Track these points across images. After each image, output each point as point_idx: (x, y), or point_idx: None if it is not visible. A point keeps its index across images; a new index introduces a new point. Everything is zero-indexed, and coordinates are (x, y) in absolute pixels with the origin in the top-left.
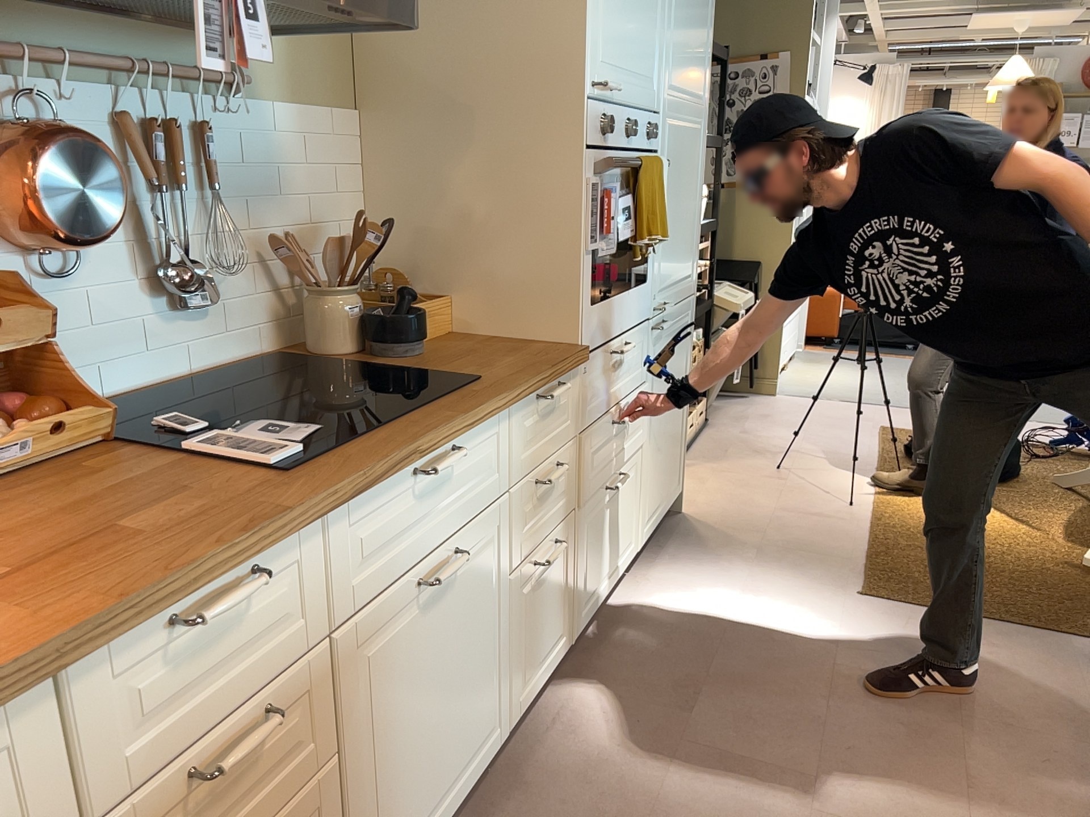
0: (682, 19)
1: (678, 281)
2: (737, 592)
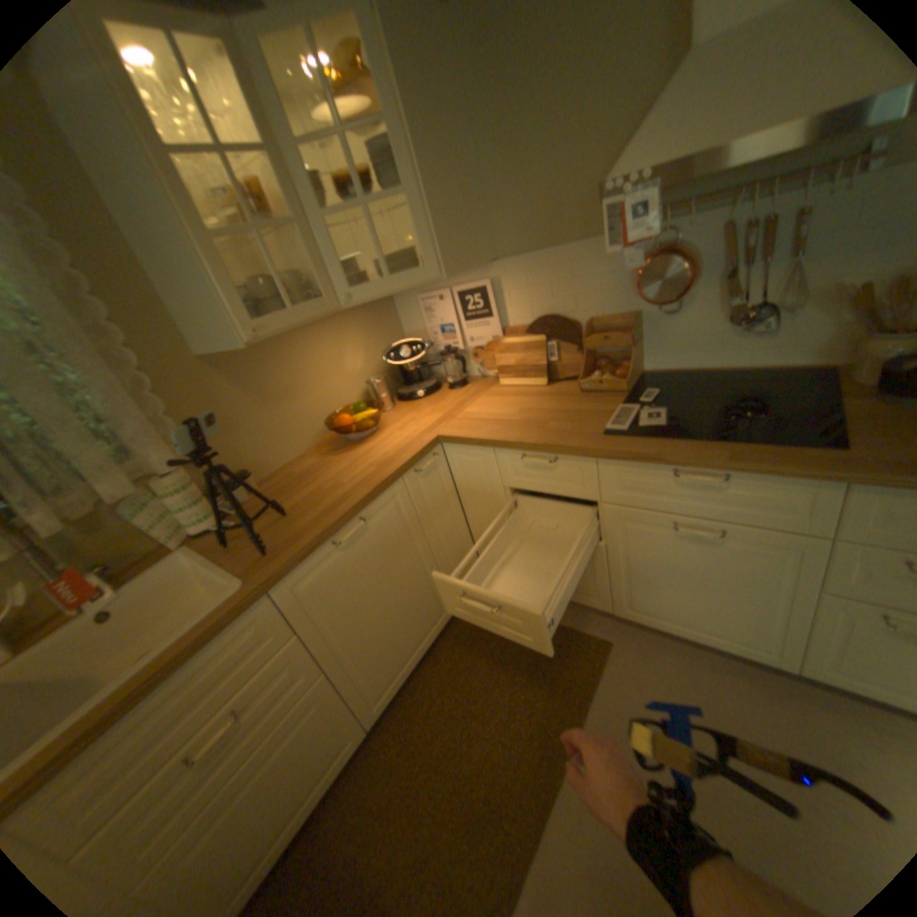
0: None
1: None
2: None
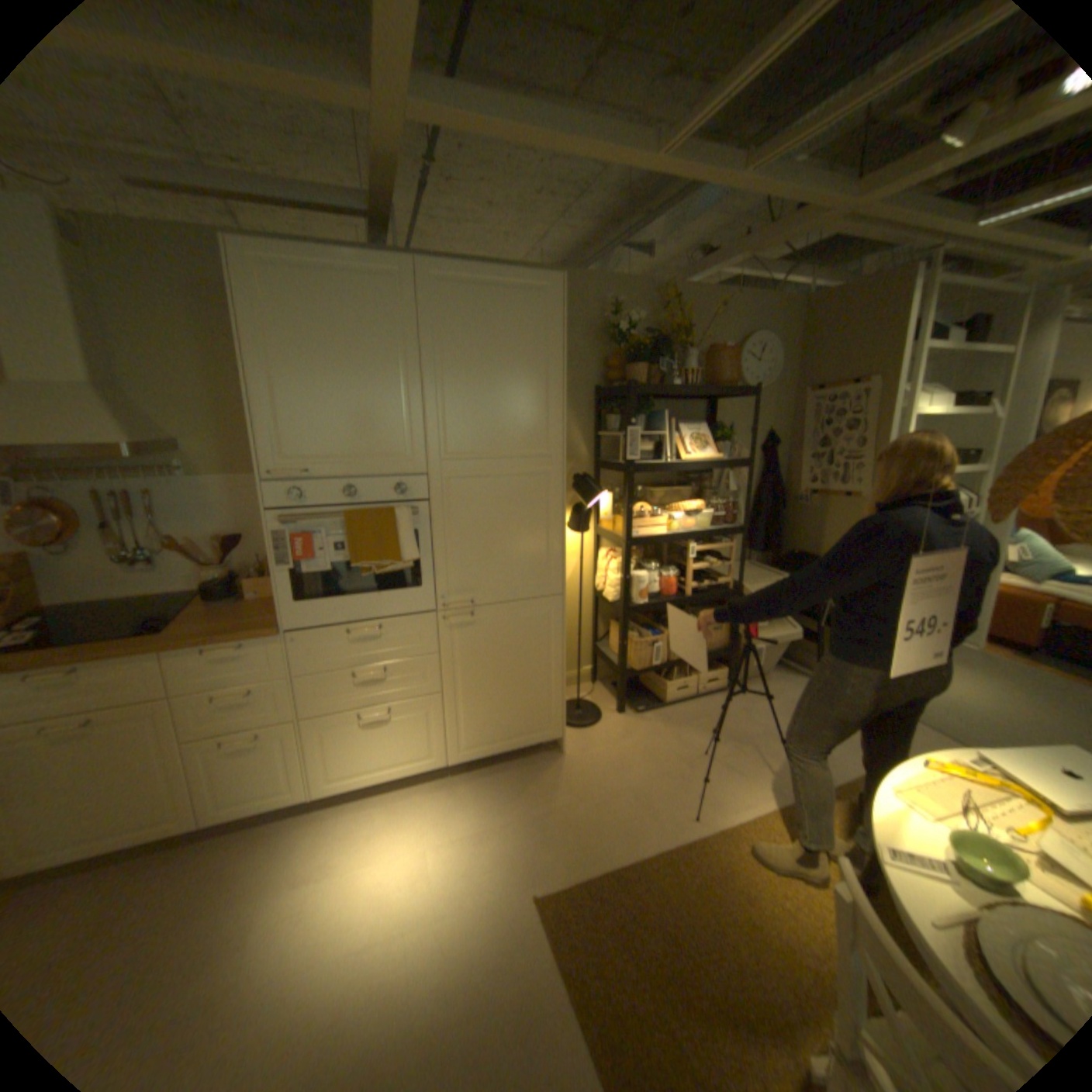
0: (465, 403)
1: (507, 586)
2: (471, 835)
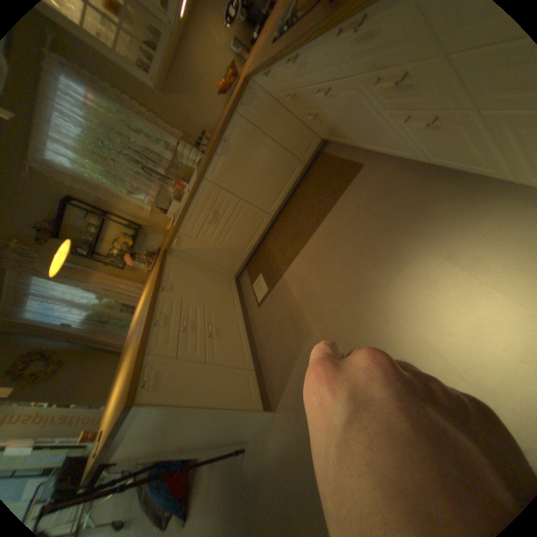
0: None
1: None
2: None
